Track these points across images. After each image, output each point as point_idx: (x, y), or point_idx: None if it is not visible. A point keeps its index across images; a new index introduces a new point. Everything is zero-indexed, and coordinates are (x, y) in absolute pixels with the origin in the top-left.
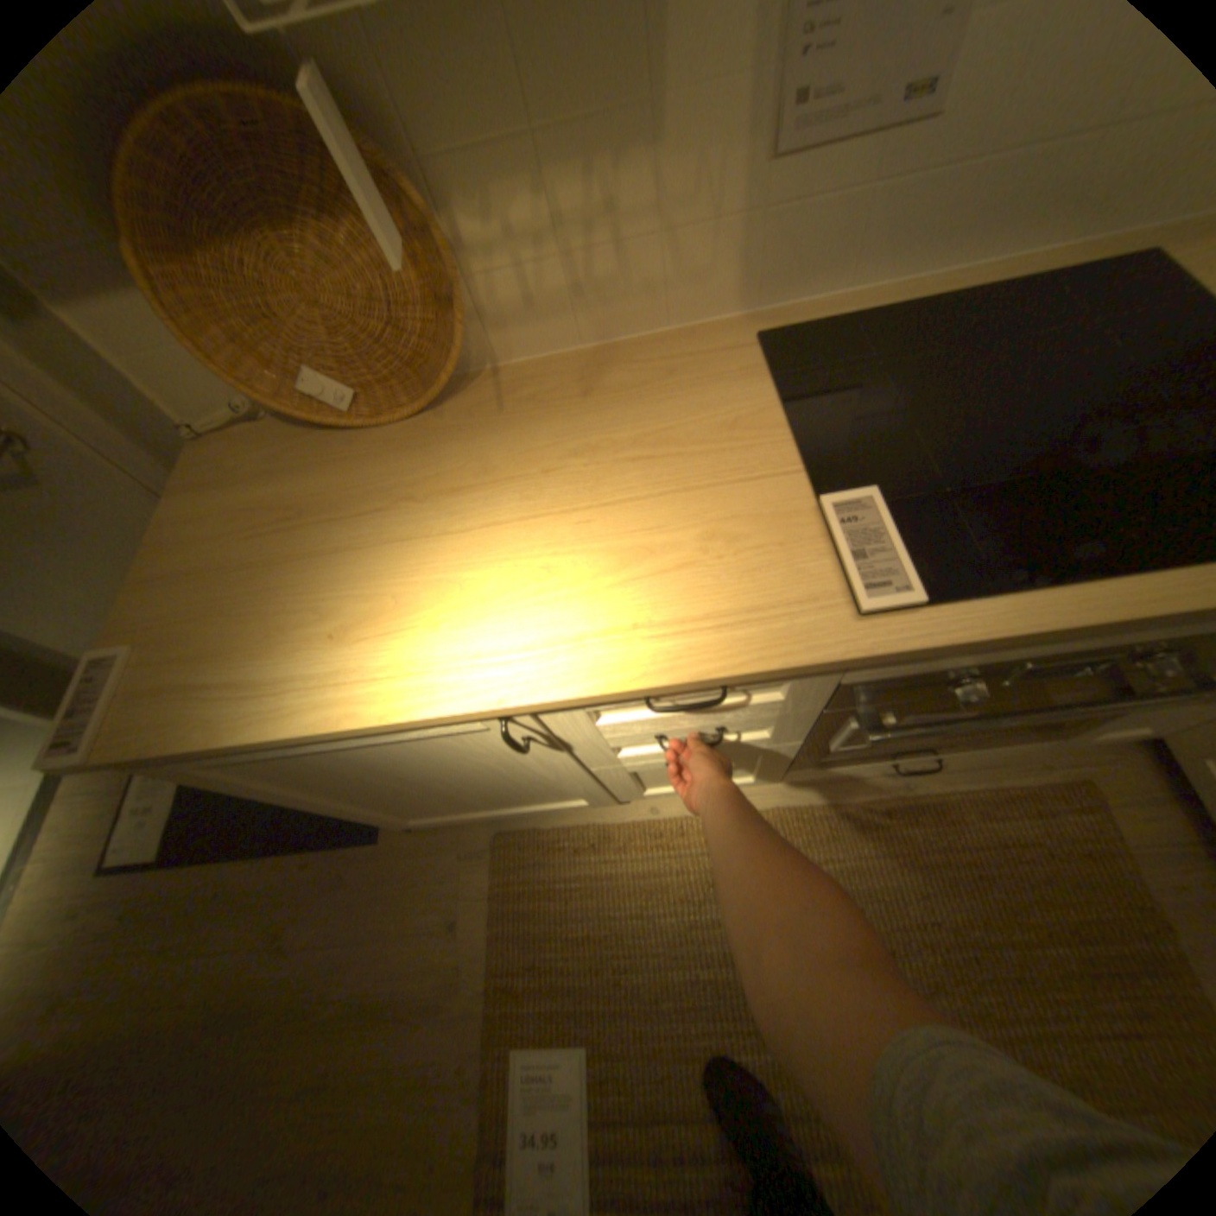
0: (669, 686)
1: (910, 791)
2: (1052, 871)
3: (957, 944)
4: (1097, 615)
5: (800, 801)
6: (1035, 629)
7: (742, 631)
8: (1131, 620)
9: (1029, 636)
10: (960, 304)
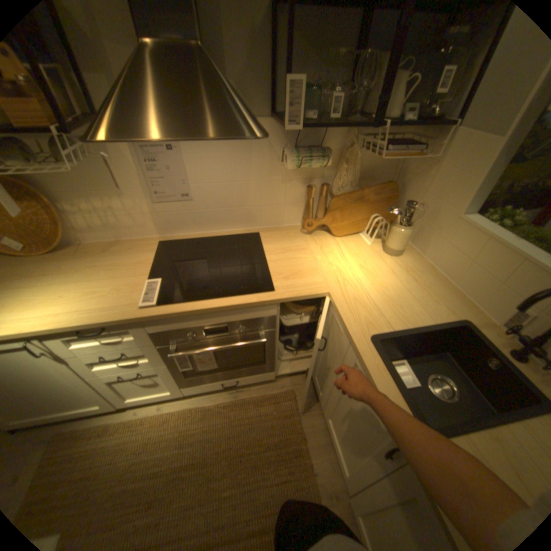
0: (79, 327)
1: (235, 398)
2: (274, 424)
3: (235, 456)
4: (194, 308)
5: (195, 405)
6: (179, 311)
7: (105, 312)
8: (207, 310)
9: (180, 313)
10: (223, 240)
